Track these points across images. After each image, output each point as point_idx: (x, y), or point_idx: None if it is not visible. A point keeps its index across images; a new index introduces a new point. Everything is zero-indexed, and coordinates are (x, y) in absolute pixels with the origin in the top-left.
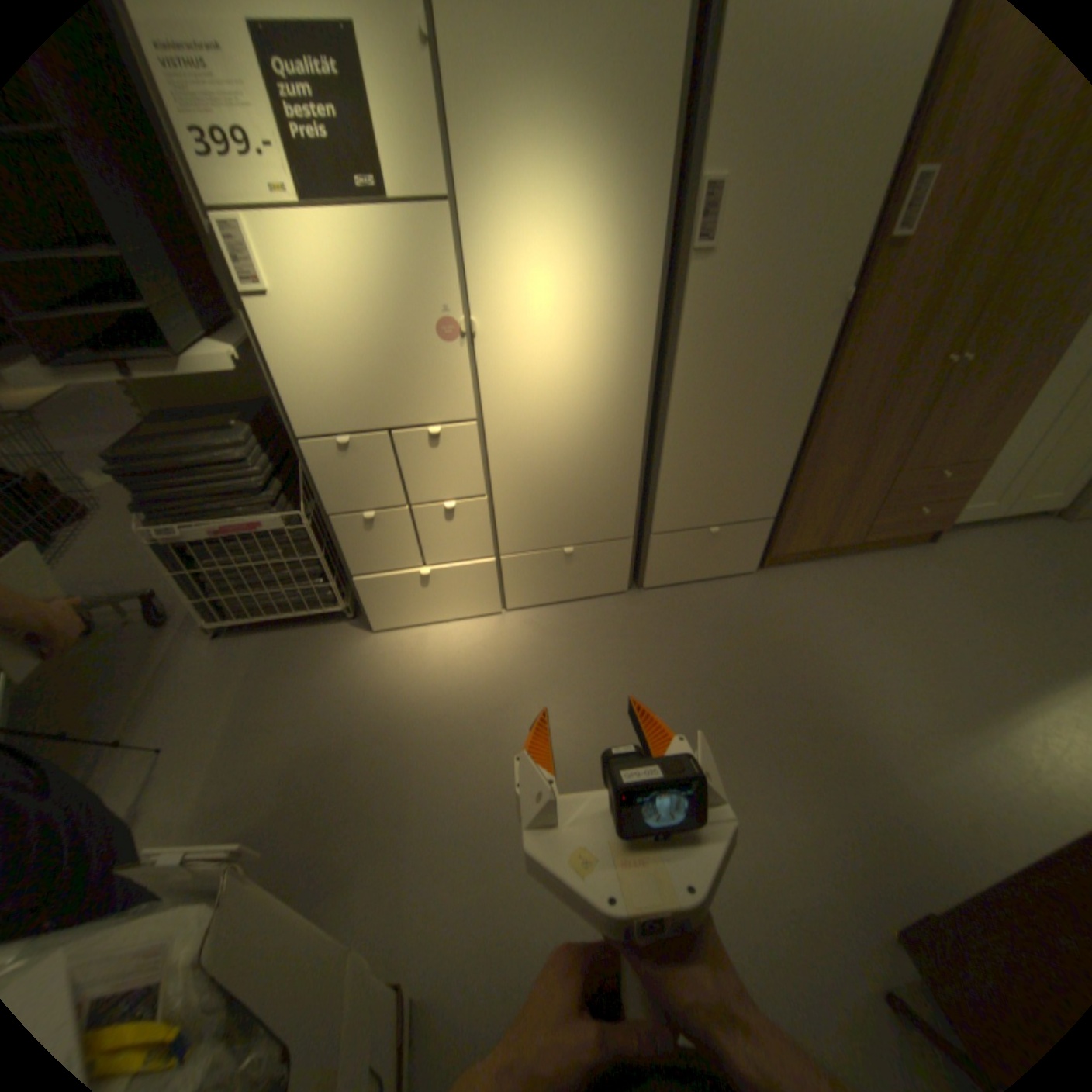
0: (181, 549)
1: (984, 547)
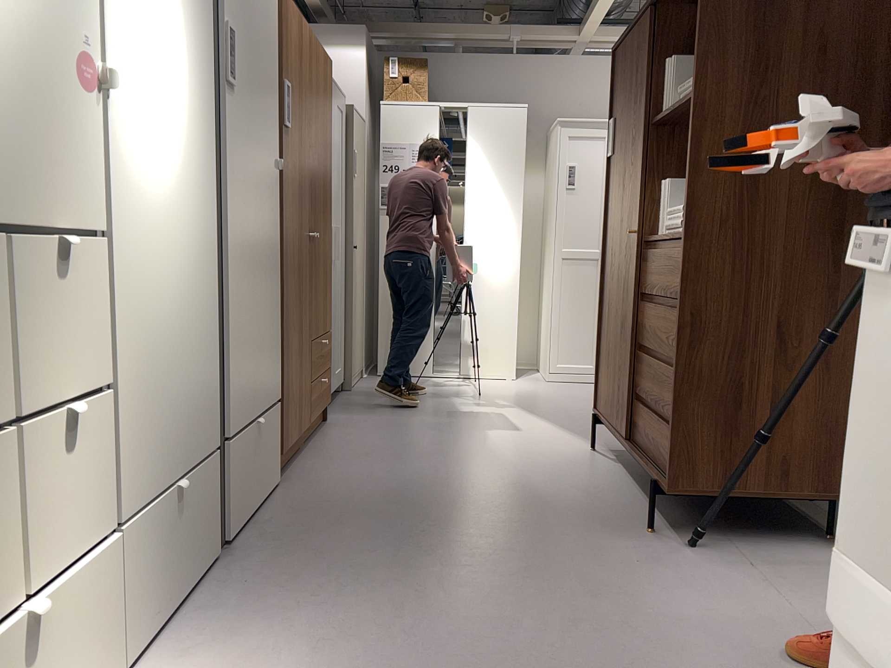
0: None
1: (346, 412)
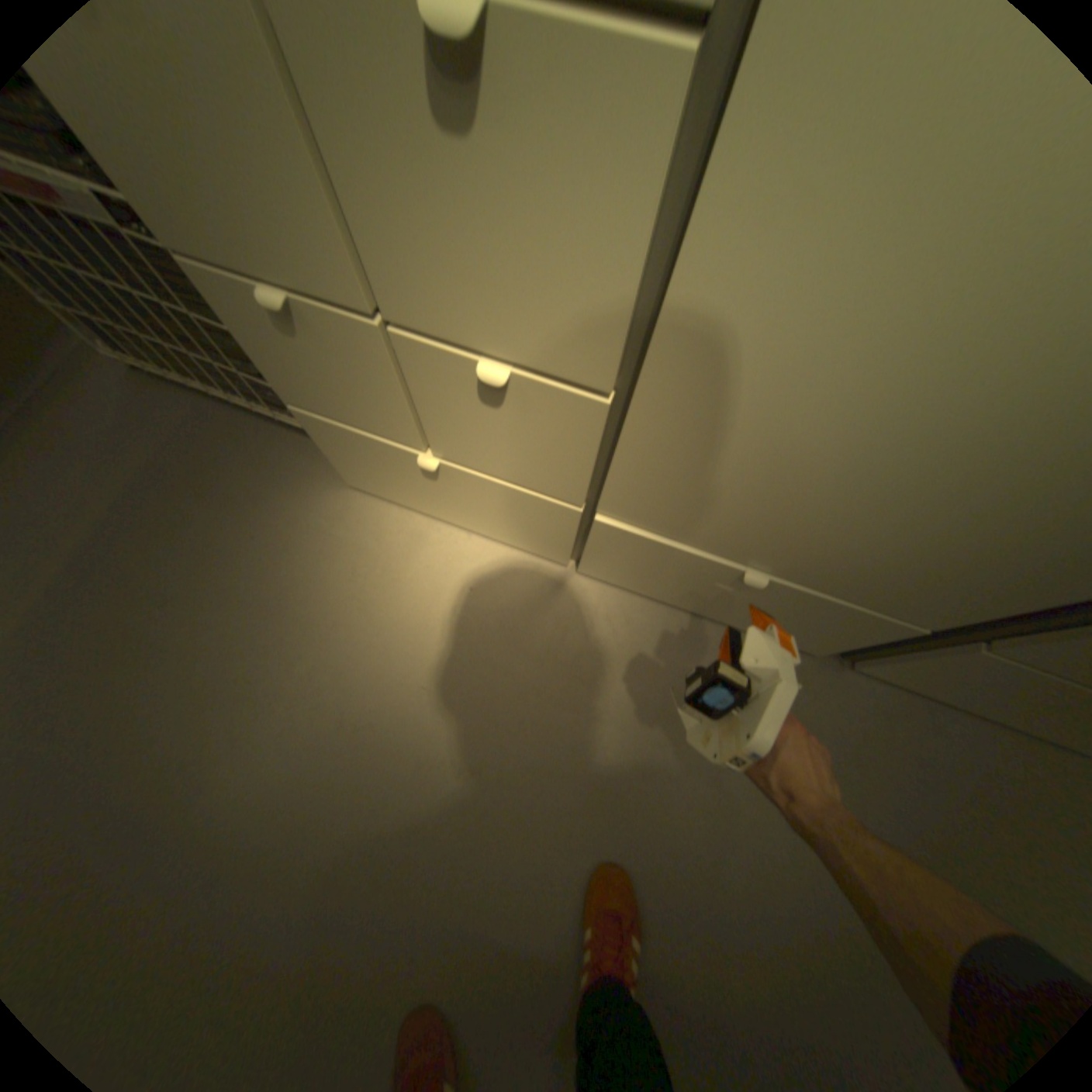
0: None
1: None
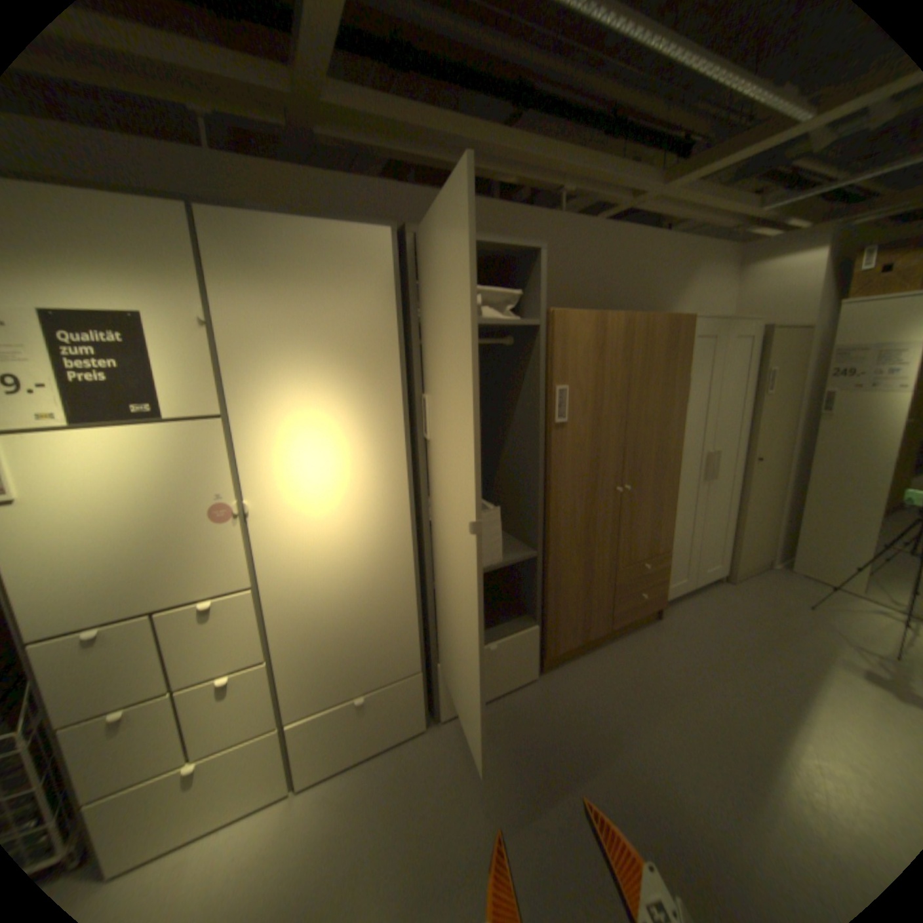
0: None
1: (693, 616)
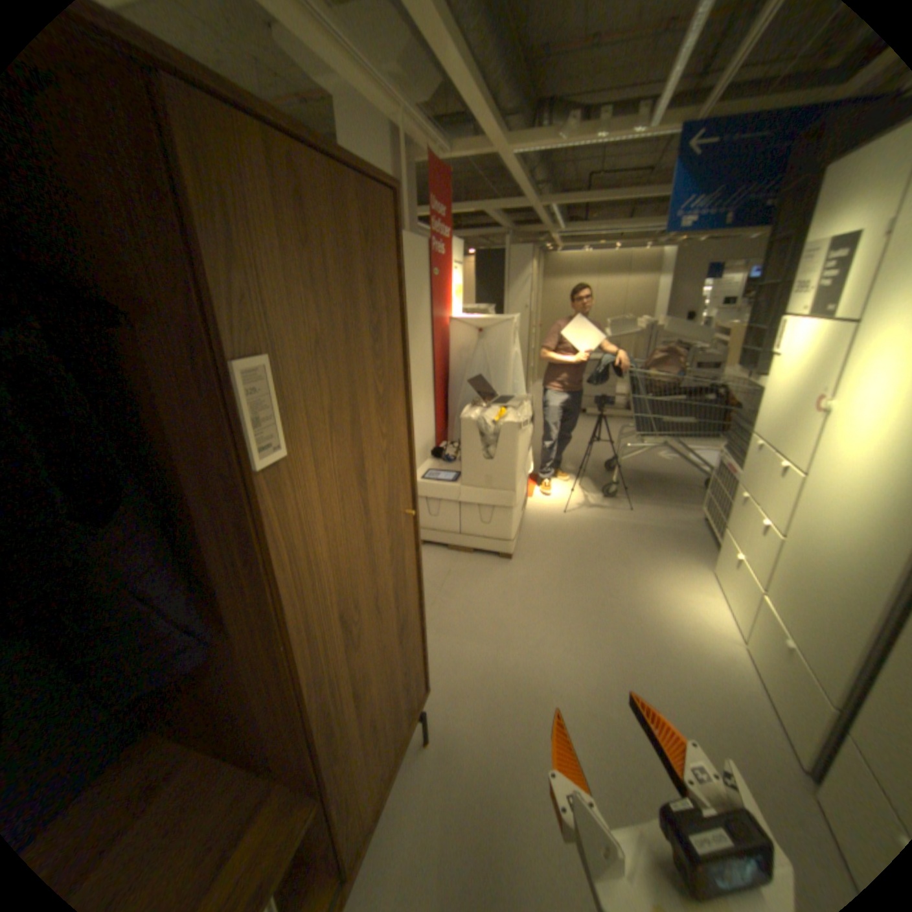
0: (726, 467)
1: None
